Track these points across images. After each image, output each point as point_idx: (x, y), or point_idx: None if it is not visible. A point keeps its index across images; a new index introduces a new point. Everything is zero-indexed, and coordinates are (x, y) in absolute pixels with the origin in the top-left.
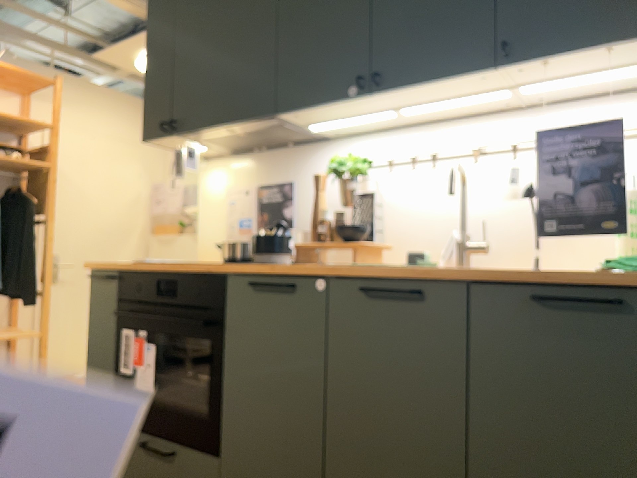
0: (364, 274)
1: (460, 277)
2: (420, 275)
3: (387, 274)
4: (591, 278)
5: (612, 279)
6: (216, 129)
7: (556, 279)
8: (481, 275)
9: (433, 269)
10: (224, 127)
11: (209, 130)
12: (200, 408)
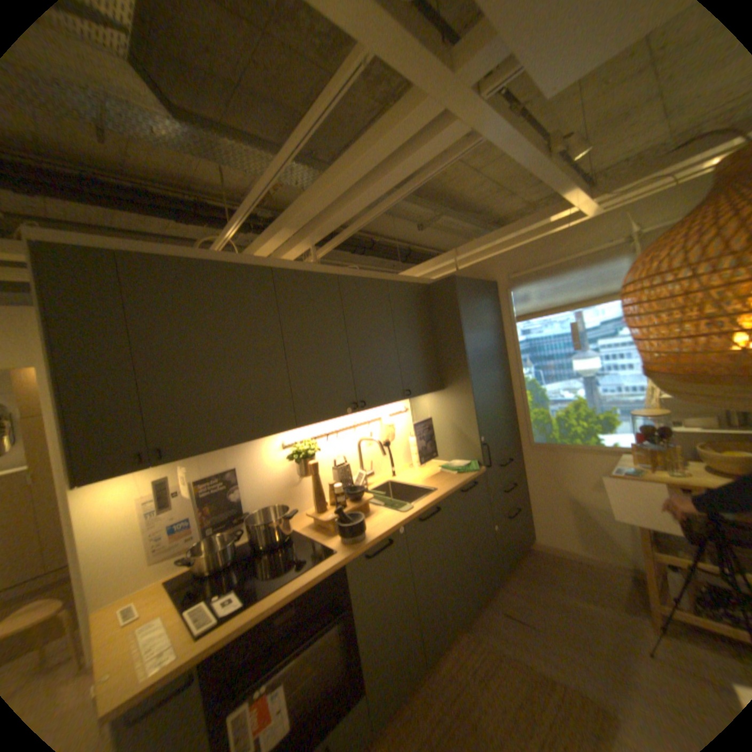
0: (420, 512)
1: (447, 495)
2: (436, 501)
3: (423, 508)
4: (466, 479)
5: (473, 478)
6: (224, 448)
7: (465, 483)
8: (452, 491)
9: (430, 496)
10: (235, 445)
11: (212, 451)
12: (319, 690)
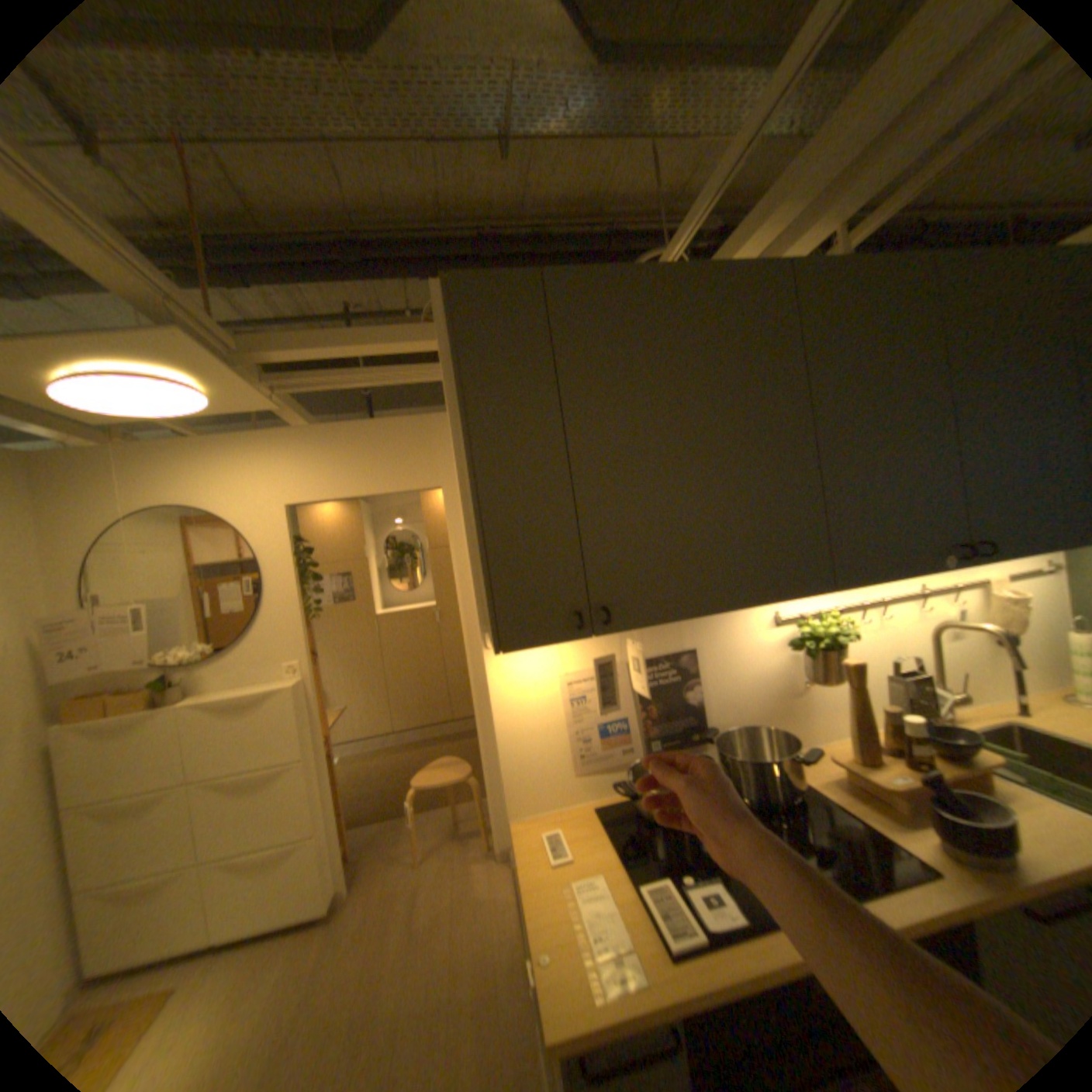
0: None
1: None
2: None
3: None
4: None
5: None
6: (700, 614)
7: None
8: None
9: None
10: (720, 611)
11: (681, 618)
12: None
